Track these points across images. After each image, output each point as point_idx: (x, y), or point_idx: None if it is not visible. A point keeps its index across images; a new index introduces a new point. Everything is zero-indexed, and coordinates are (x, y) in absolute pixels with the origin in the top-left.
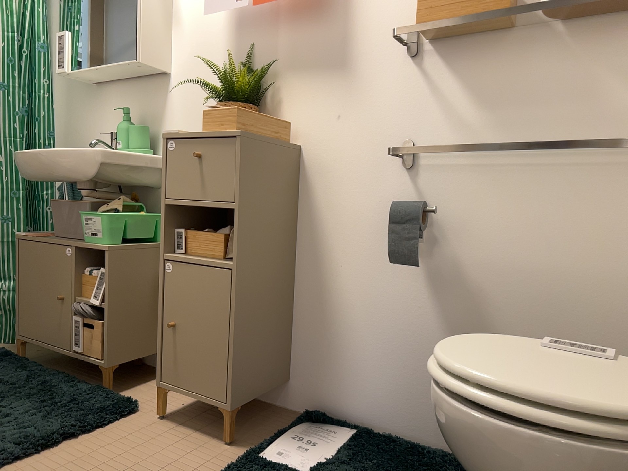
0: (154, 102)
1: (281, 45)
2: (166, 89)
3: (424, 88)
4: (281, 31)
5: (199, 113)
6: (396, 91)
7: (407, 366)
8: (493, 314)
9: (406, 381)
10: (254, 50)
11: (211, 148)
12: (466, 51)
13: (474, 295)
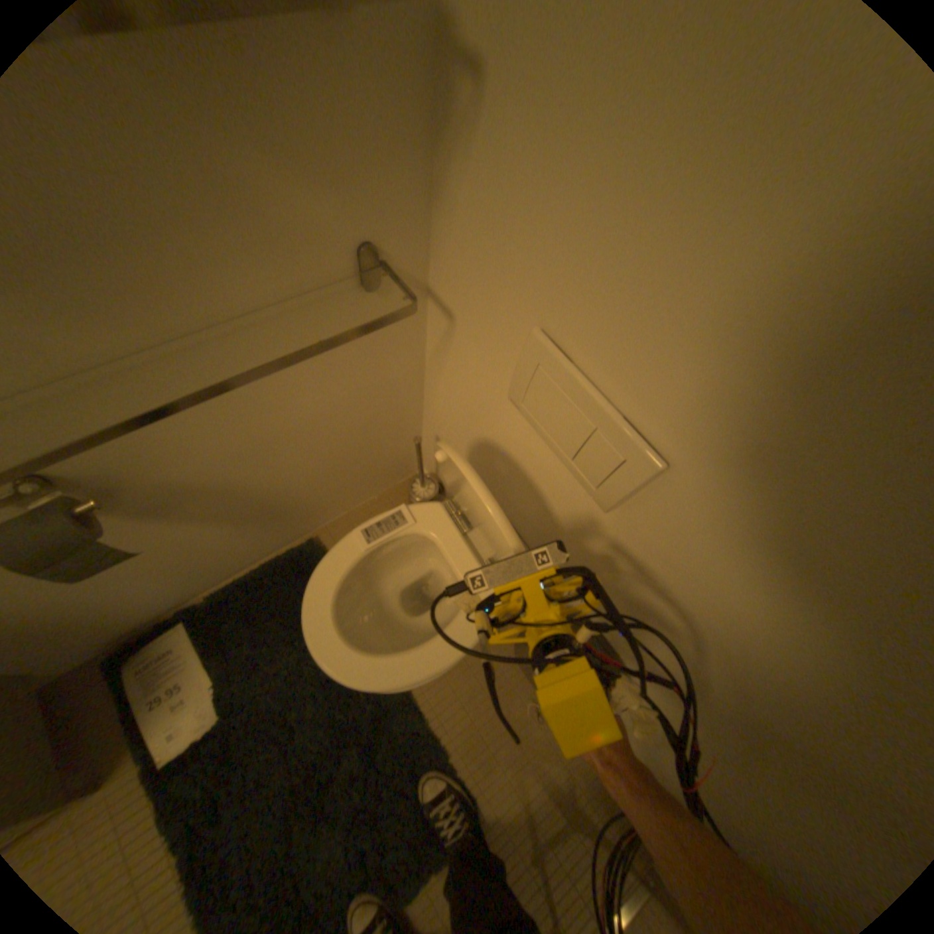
0: None
1: None
2: None
3: None
4: None
5: None
6: None
7: (185, 564)
8: (252, 486)
9: (194, 568)
10: None
11: None
12: None
13: (219, 488)
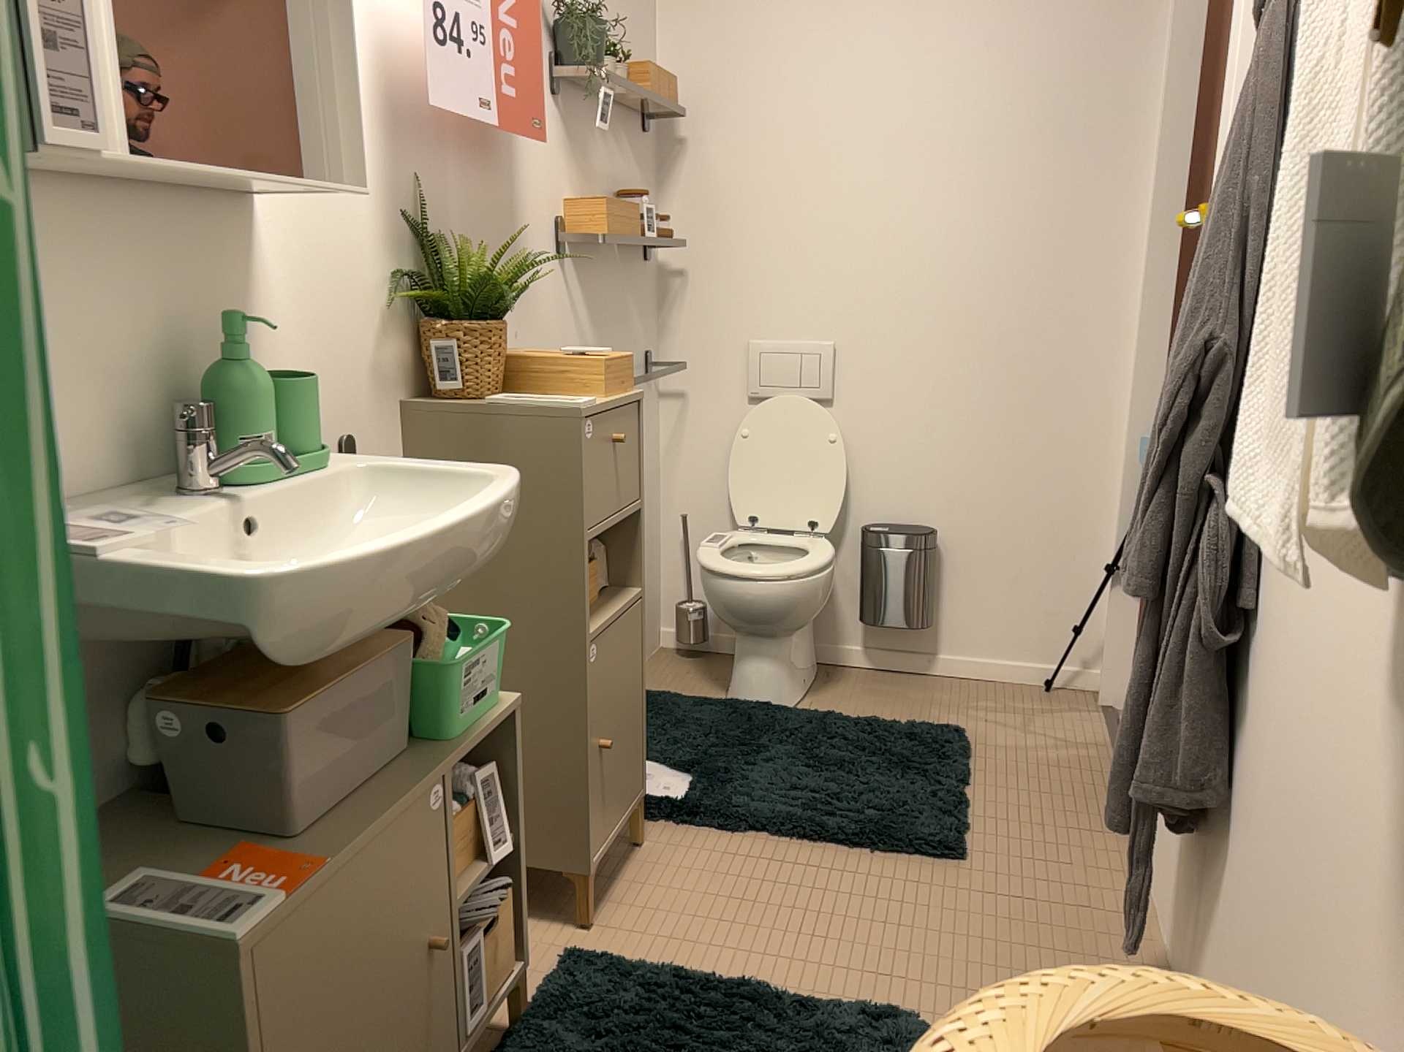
0: (205, 274)
1: (454, 191)
2: (240, 235)
3: (570, 300)
4: (452, 162)
5: (336, 318)
6: (555, 301)
7: None
8: None
9: None
10: (420, 185)
11: (621, 421)
12: (587, 259)
13: None
